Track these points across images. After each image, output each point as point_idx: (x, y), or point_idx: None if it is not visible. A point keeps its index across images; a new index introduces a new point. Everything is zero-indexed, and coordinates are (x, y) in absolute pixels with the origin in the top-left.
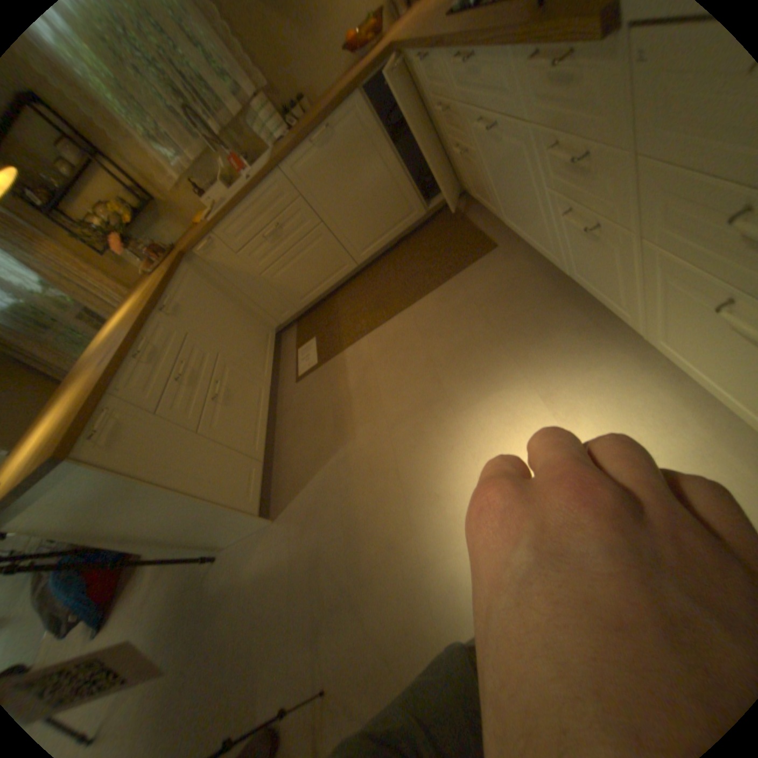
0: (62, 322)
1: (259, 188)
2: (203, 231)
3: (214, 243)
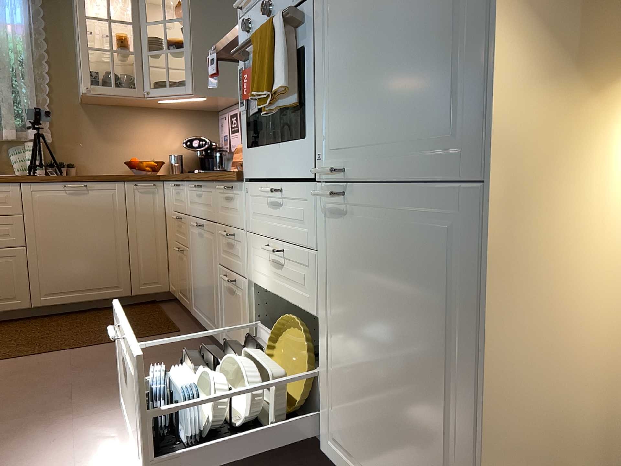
0: None
1: None
2: None
3: None
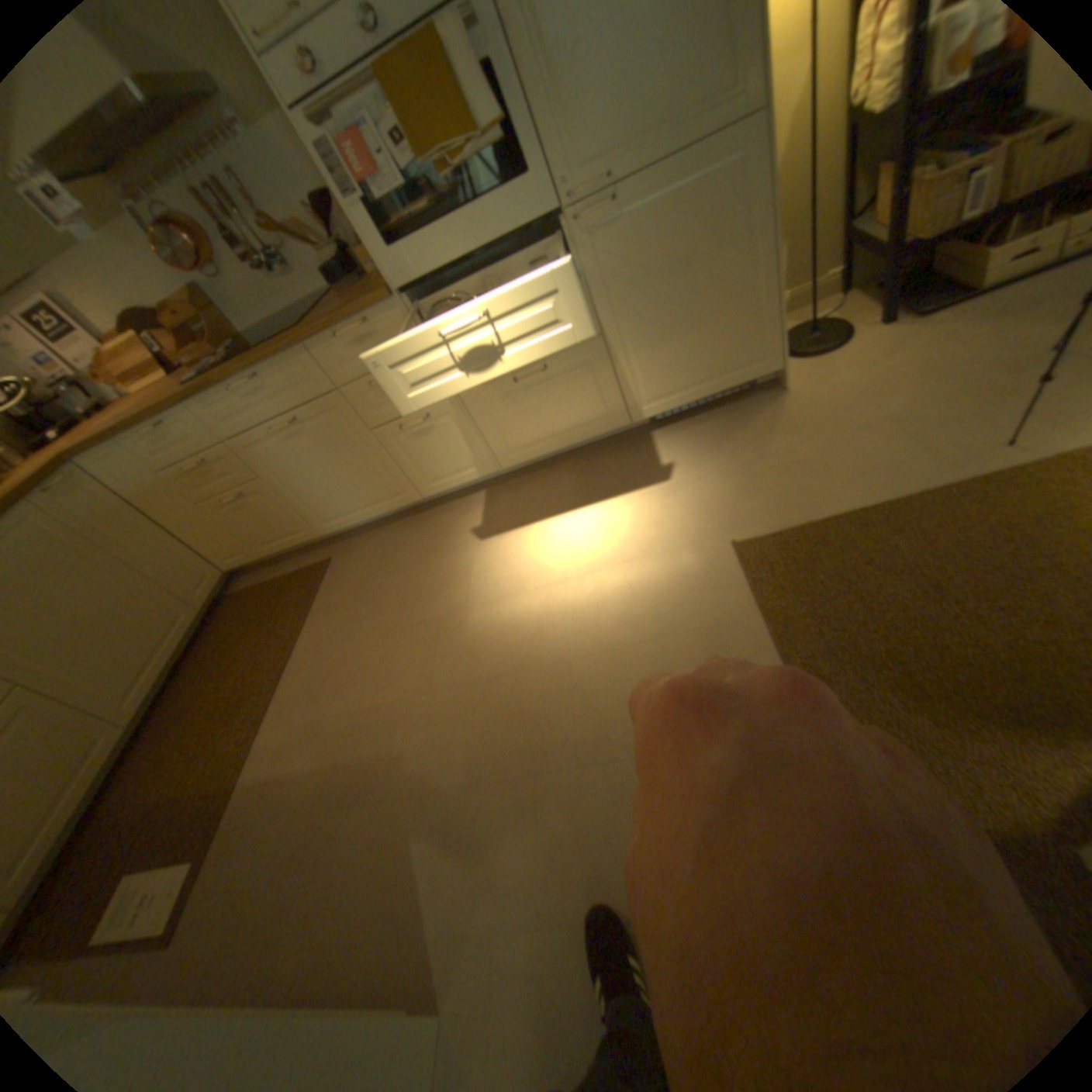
0: None
1: None
2: None
3: None
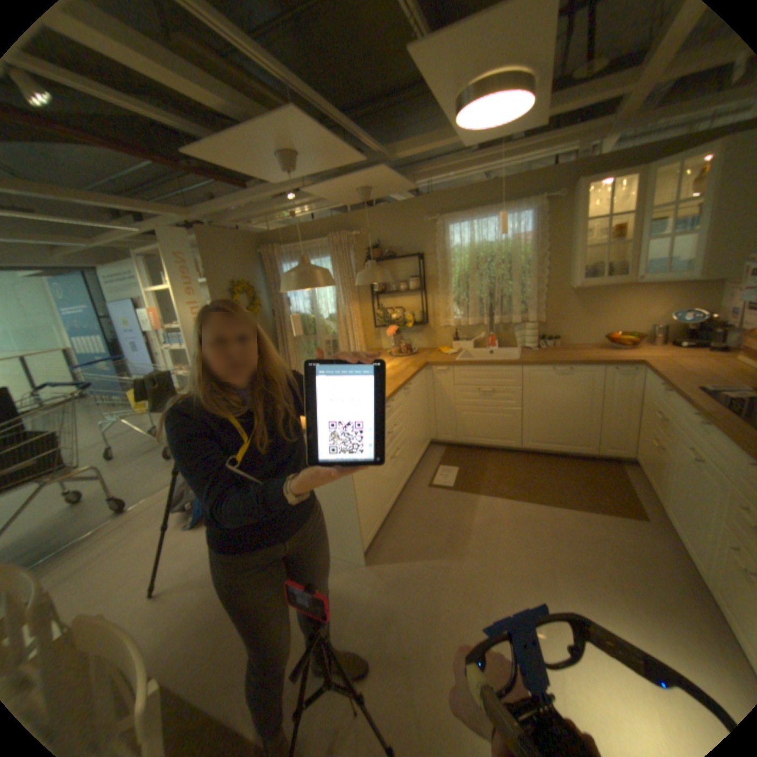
0: (317, 339)
1: (500, 367)
2: (447, 363)
3: (447, 372)
